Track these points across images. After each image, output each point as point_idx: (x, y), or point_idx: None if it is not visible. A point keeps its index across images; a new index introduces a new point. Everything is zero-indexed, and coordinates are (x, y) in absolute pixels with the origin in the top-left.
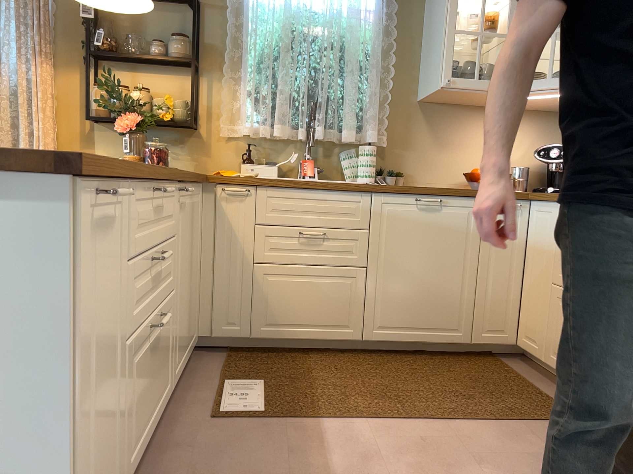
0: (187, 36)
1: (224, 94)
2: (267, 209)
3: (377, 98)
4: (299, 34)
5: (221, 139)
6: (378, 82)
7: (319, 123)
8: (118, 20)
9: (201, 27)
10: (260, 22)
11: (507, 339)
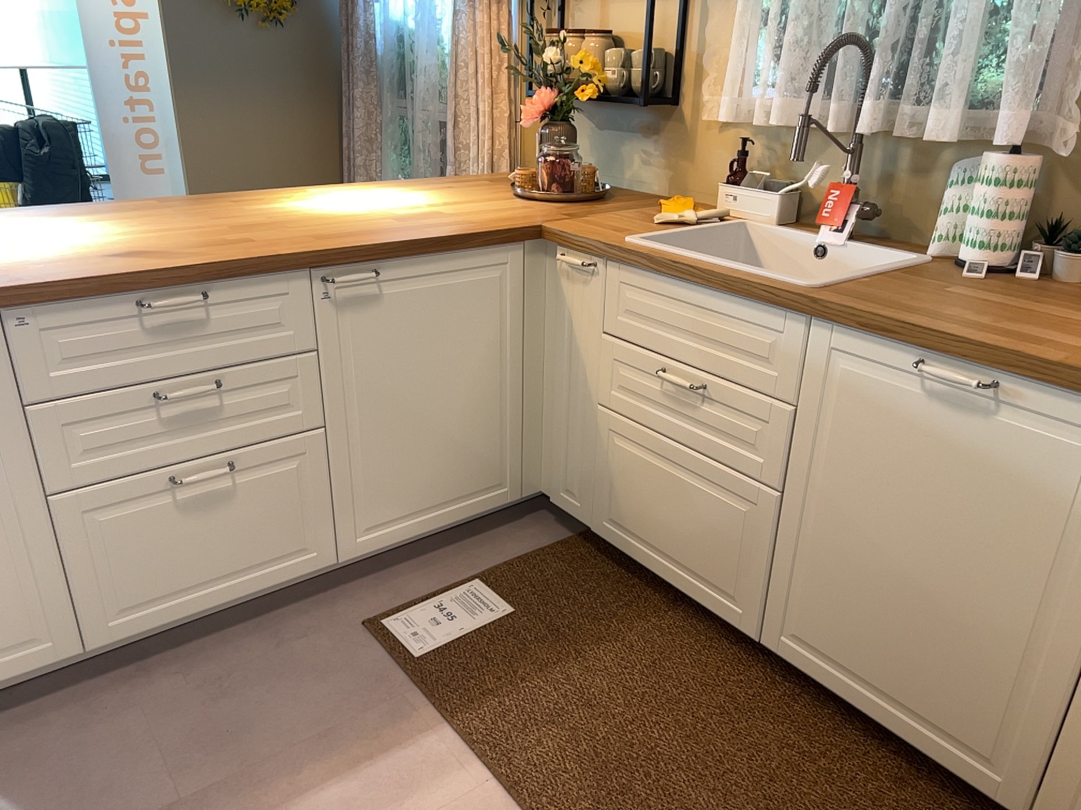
0: None
1: (710, 31)
2: (620, 307)
3: None
4: None
5: (708, 127)
6: None
7: (875, 92)
8: None
9: None
10: None
11: None
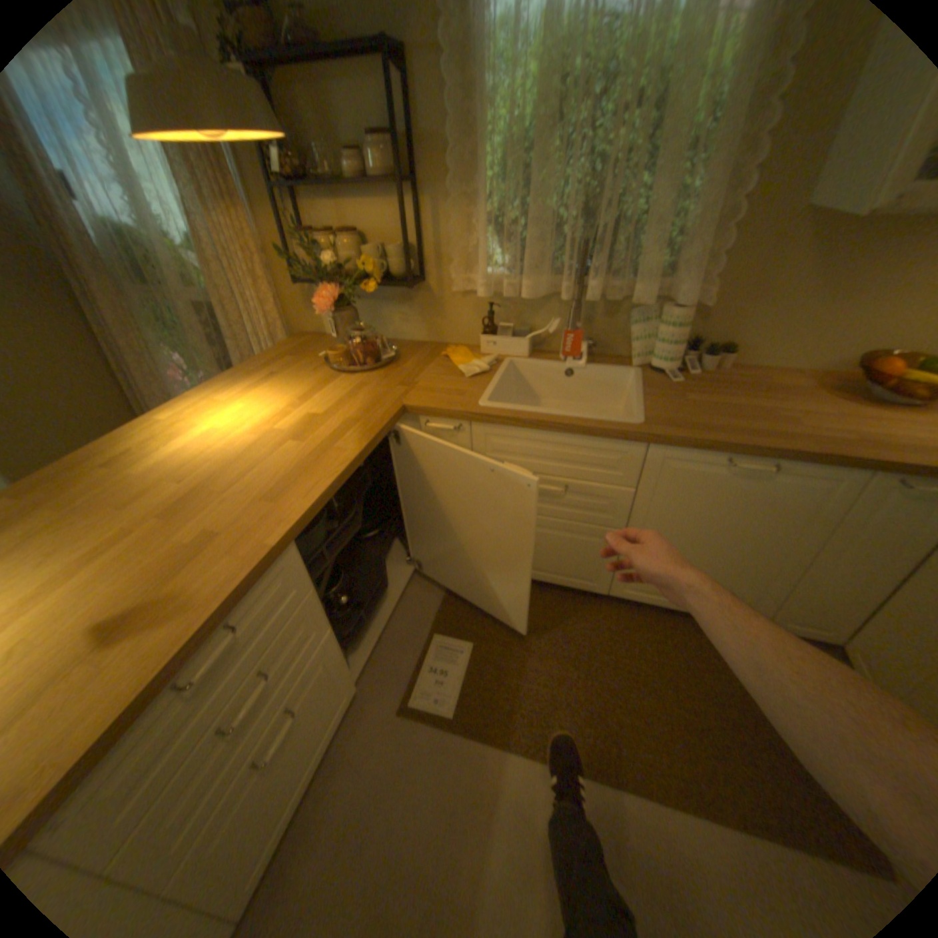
0: (386, 126)
1: (450, 227)
2: (487, 449)
3: (717, 207)
4: (575, 82)
5: (454, 293)
6: (726, 171)
7: (594, 271)
8: (295, 108)
9: (407, 98)
10: (503, 67)
11: (828, 639)
